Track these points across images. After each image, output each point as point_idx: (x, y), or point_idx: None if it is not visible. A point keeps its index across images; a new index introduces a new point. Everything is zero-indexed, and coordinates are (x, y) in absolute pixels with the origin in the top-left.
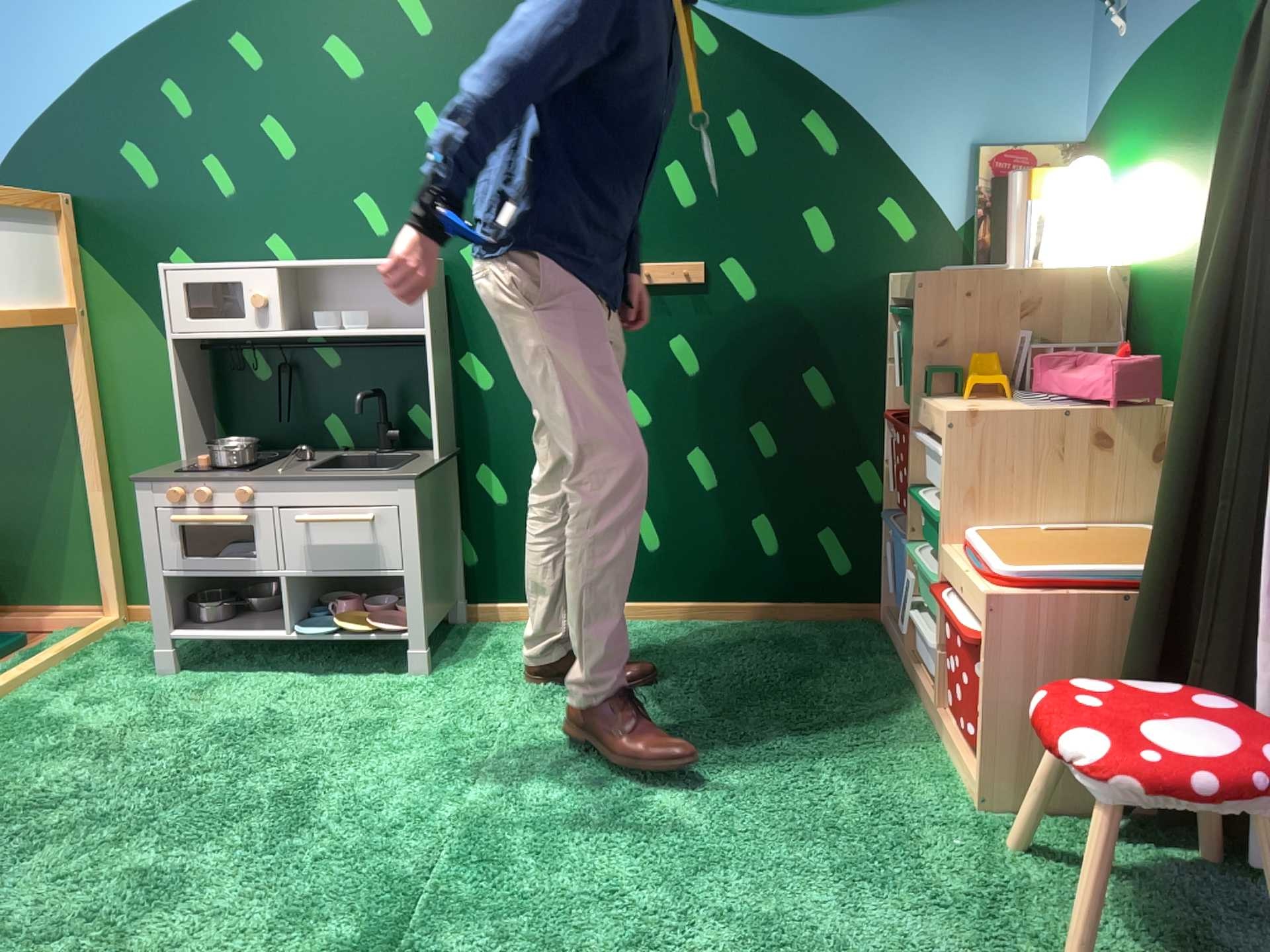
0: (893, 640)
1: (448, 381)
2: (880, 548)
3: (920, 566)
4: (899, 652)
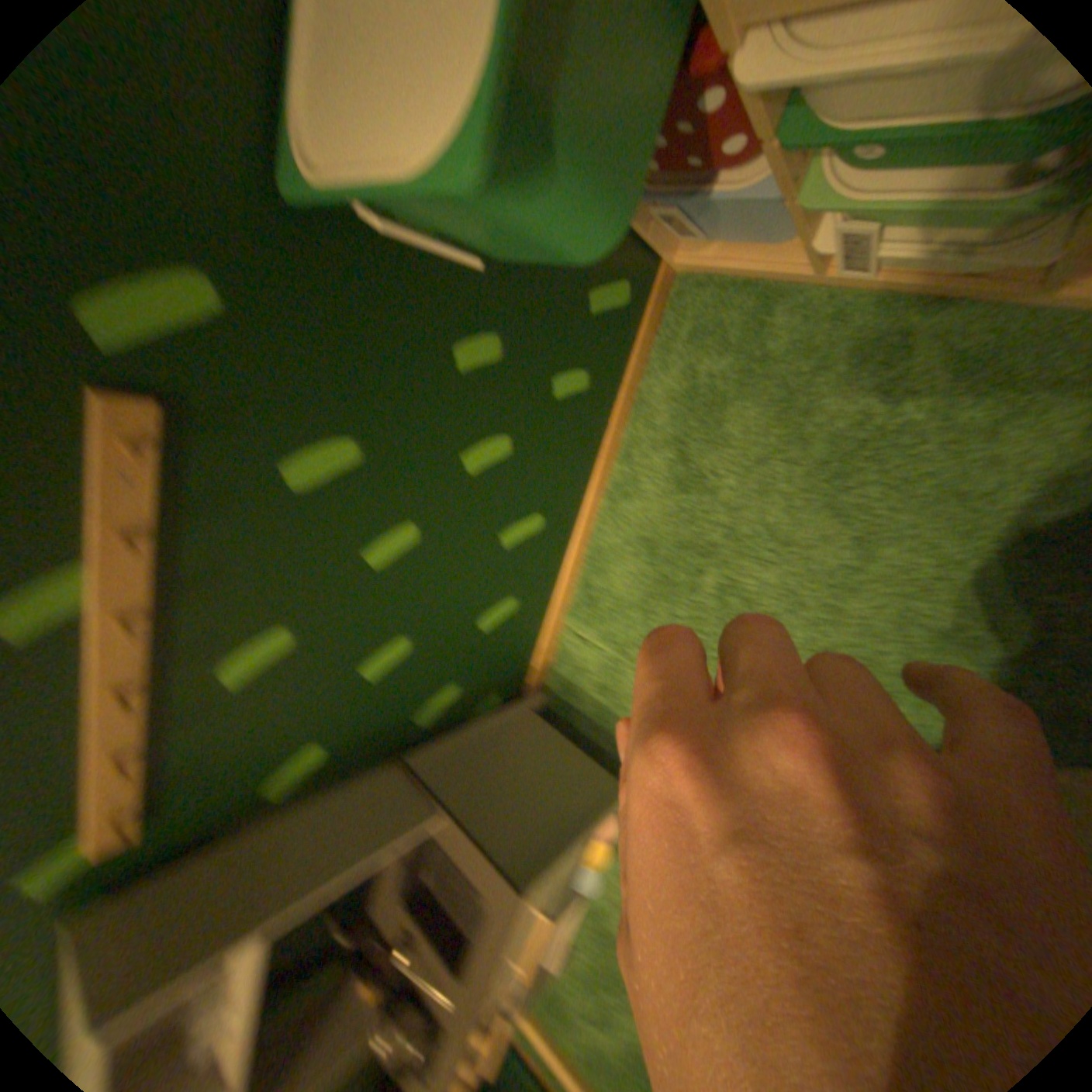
0: (751, 269)
1: (301, 796)
2: (637, 223)
3: (821, 191)
4: (788, 272)
